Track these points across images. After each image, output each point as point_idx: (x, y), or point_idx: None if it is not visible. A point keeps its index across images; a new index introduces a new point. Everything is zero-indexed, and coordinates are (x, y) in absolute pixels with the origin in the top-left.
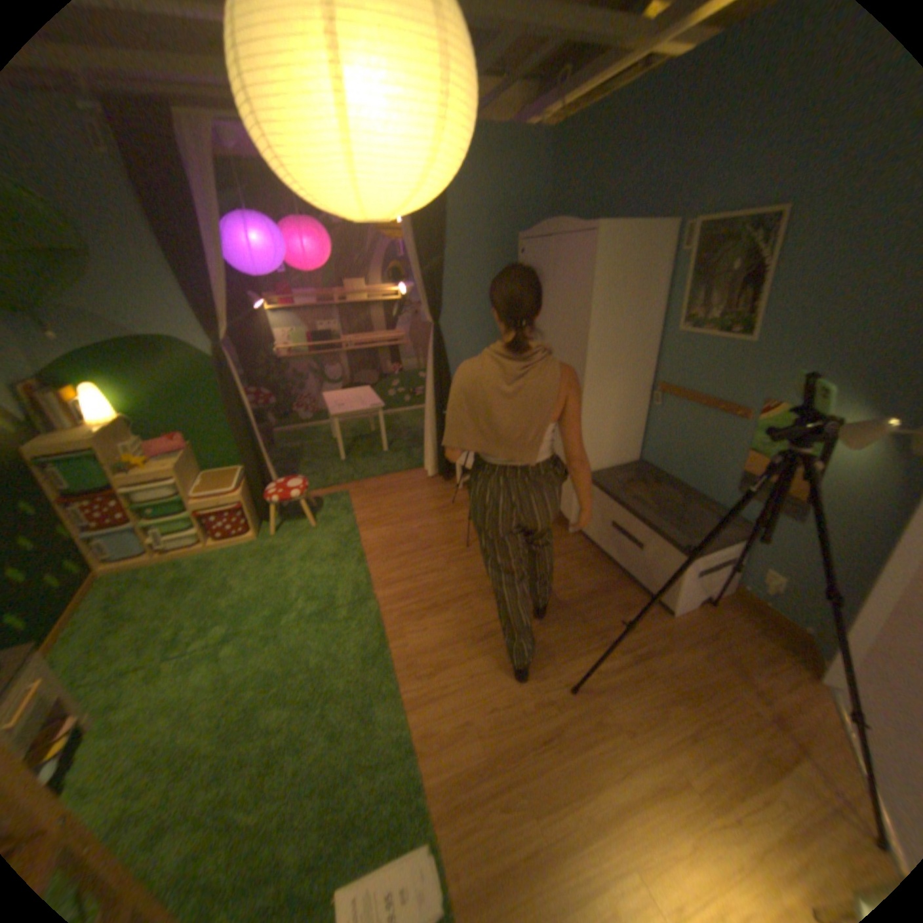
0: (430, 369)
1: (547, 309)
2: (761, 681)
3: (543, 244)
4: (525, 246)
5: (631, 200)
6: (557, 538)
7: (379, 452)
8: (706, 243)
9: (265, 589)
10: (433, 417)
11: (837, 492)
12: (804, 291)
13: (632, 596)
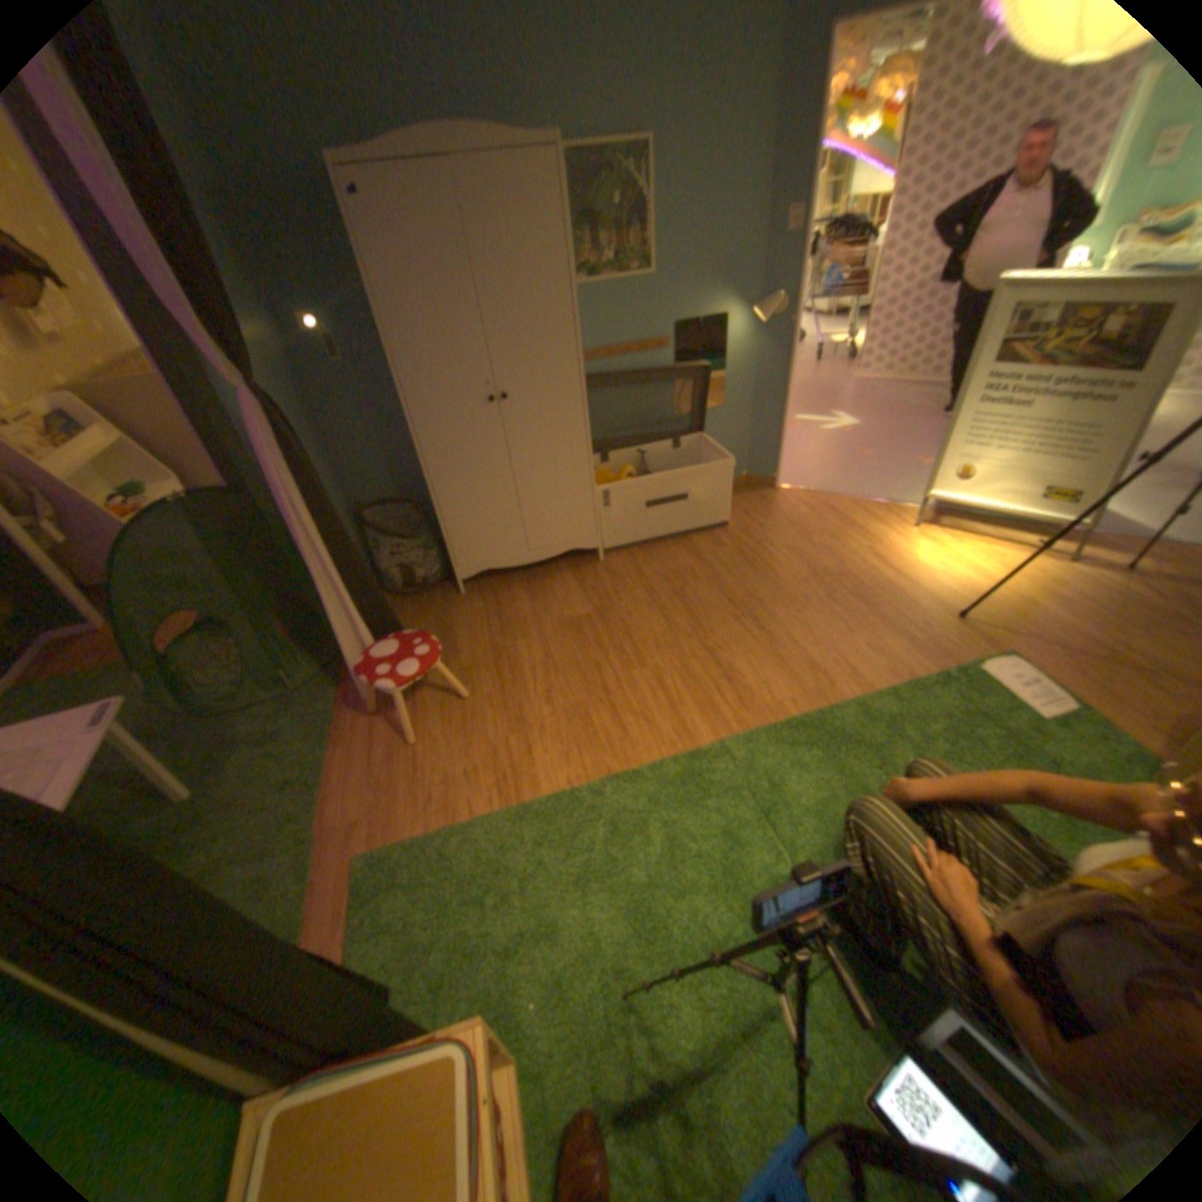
0: (290, 490)
1: (470, 285)
2: (777, 506)
3: (424, 171)
4: (360, 177)
5: (430, 111)
6: (603, 571)
7: (259, 762)
8: (574, 176)
9: (694, 945)
10: (335, 586)
11: (734, 368)
12: (677, 218)
13: (698, 539)
